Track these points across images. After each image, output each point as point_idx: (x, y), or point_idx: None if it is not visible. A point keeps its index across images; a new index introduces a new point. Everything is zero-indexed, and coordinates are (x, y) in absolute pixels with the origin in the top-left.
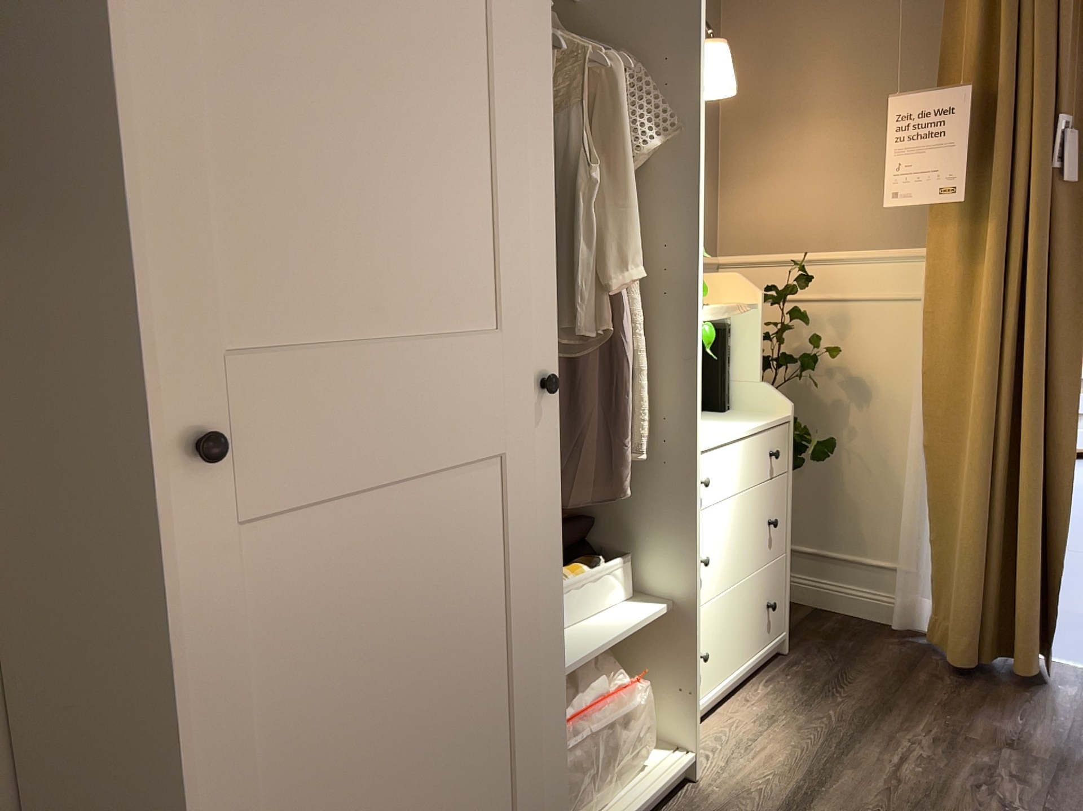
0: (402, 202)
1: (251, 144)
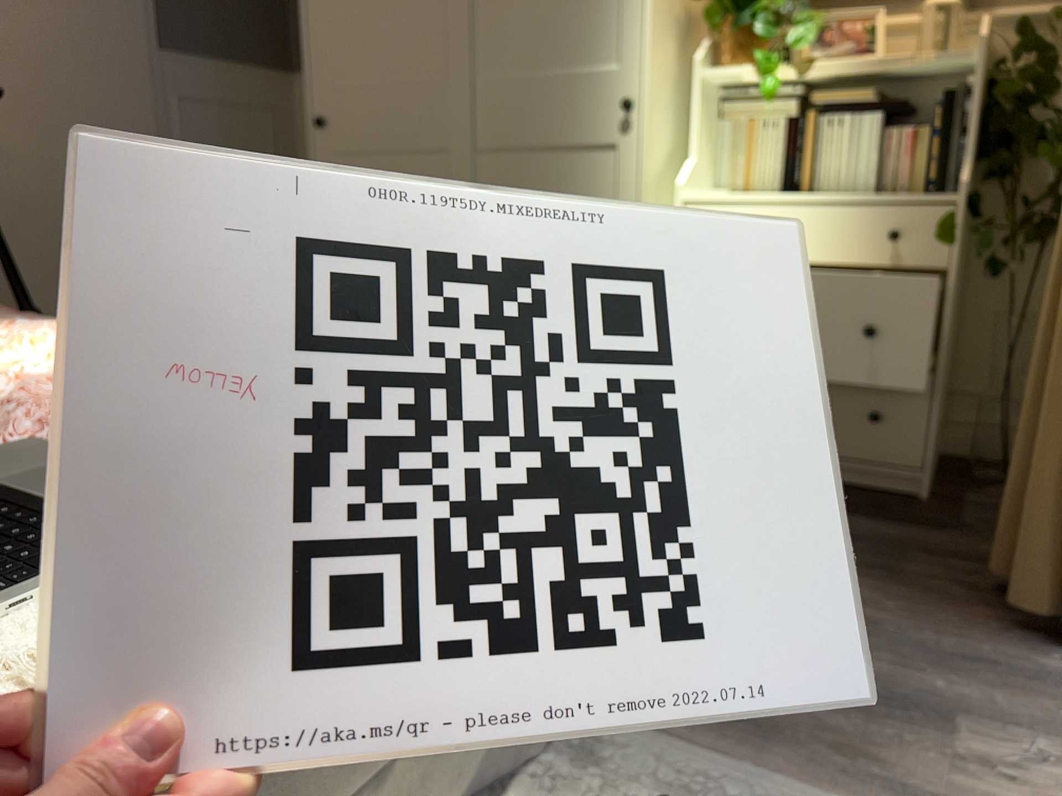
0: (383, 10)
1: (320, 1)
